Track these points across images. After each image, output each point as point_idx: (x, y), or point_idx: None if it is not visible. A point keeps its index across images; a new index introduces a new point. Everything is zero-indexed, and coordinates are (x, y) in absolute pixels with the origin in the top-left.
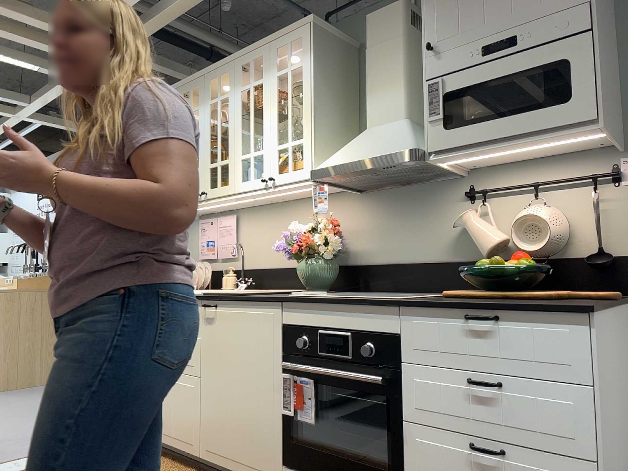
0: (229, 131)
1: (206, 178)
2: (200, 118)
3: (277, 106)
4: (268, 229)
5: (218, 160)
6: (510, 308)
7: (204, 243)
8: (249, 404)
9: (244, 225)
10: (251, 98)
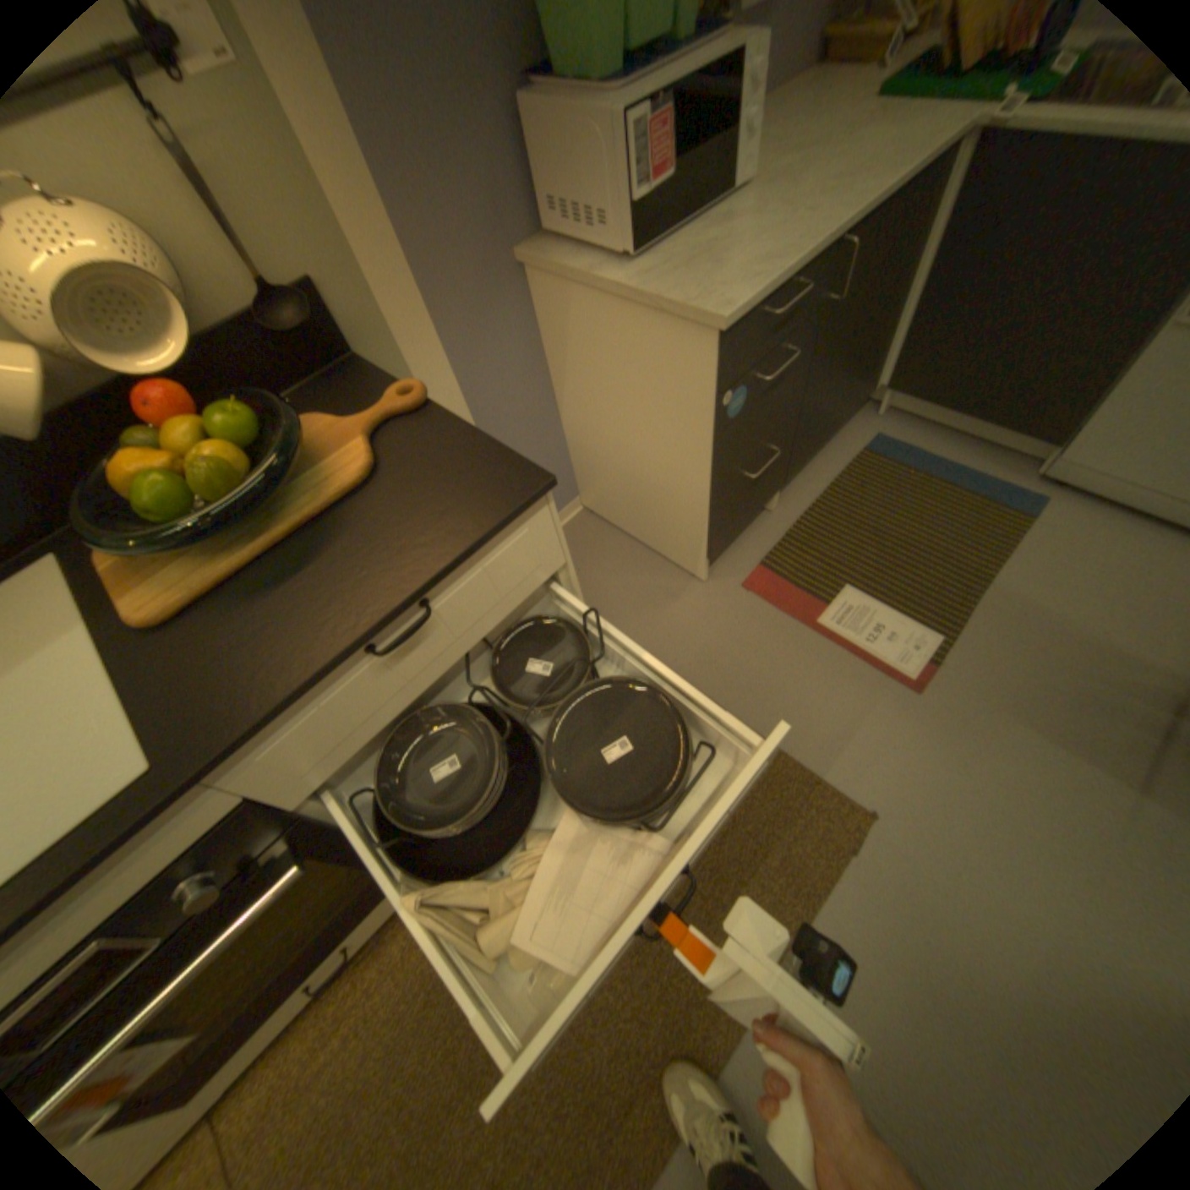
0: None
1: None
2: None
3: None
4: None
5: None
6: (443, 577)
7: None
8: None
9: None
10: None
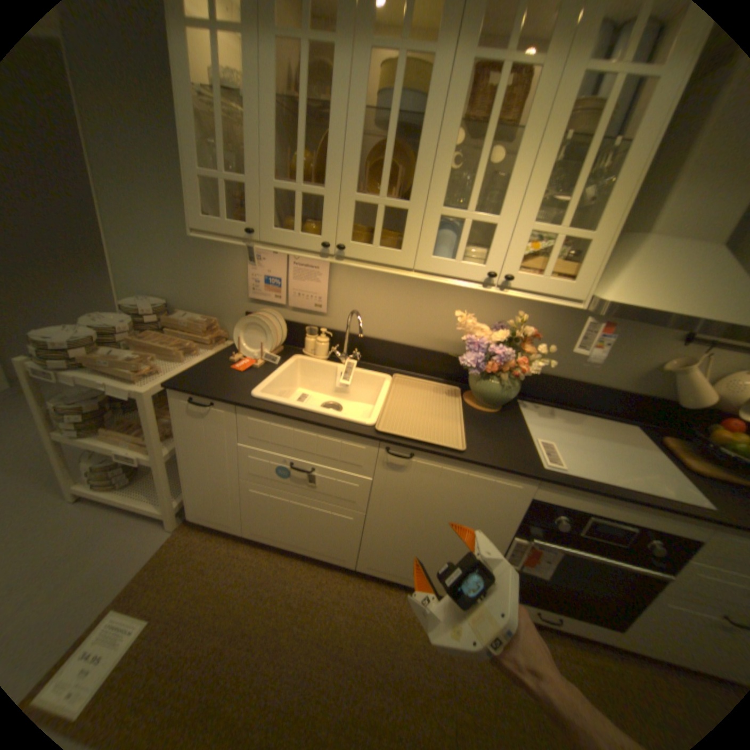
0: (422, 143)
1: (345, 219)
2: (337, 71)
3: (561, 141)
4: (388, 292)
5: (381, 194)
6: None
7: (260, 278)
8: (451, 549)
9: (341, 272)
10: (501, 90)
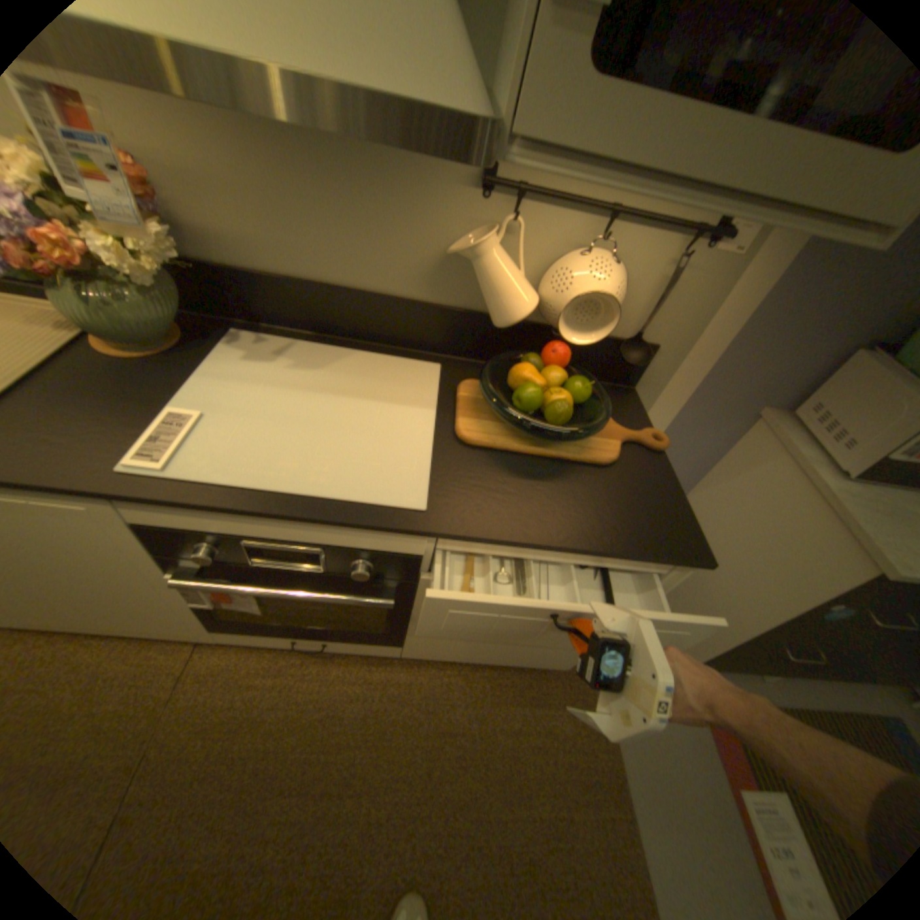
0: None
1: None
2: None
3: None
4: None
5: None
6: (616, 558)
7: None
8: (98, 595)
9: None
10: None
